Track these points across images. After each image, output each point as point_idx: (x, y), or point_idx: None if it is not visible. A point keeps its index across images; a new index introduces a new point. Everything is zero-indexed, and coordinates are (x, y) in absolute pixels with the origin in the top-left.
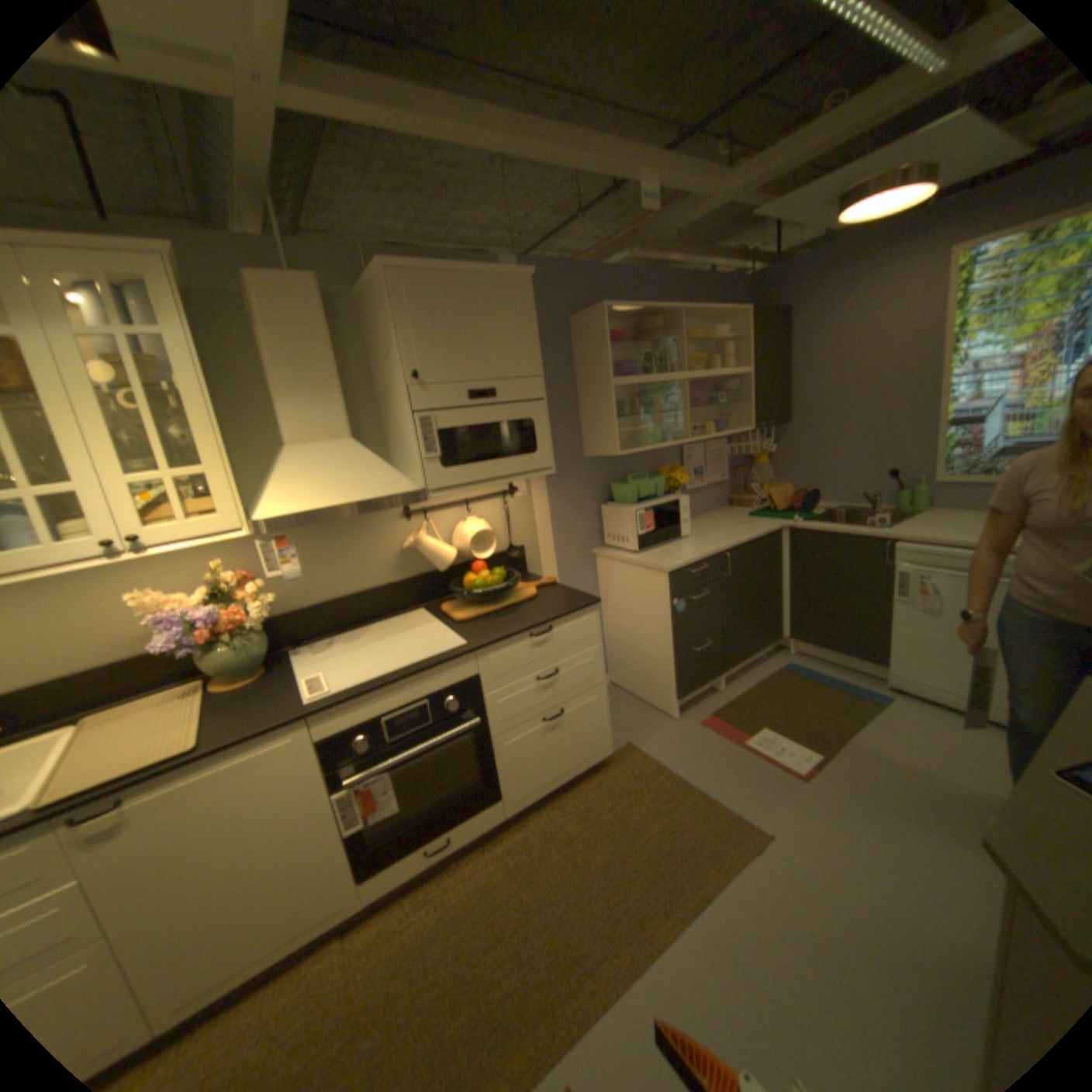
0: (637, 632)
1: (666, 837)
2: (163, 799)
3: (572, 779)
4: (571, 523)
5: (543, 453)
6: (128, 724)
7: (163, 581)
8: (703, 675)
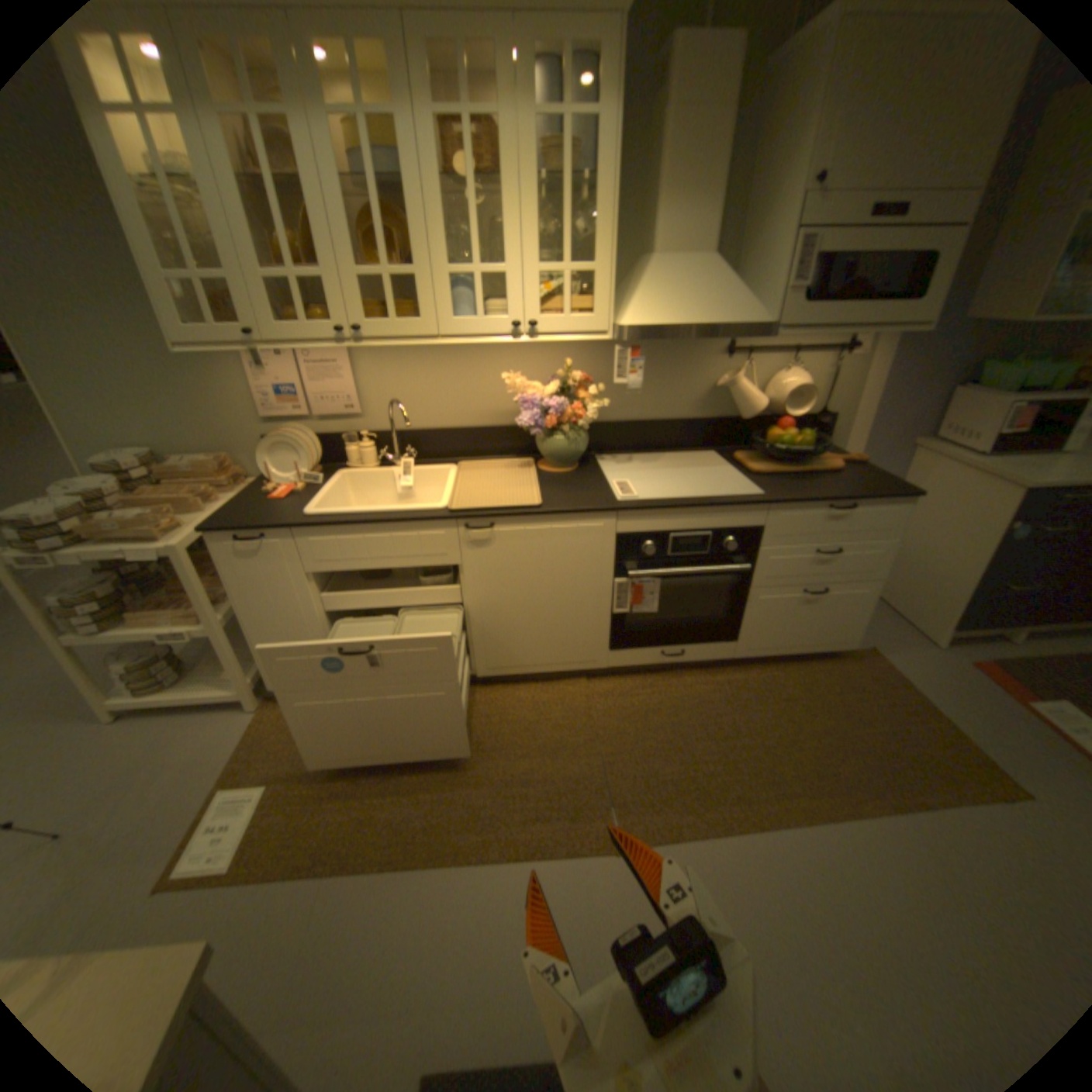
0: (937, 545)
1: (898, 742)
2: (516, 534)
3: (807, 654)
4: (908, 399)
5: (932, 299)
6: (489, 475)
7: (523, 368)
8: (1005, 617)
